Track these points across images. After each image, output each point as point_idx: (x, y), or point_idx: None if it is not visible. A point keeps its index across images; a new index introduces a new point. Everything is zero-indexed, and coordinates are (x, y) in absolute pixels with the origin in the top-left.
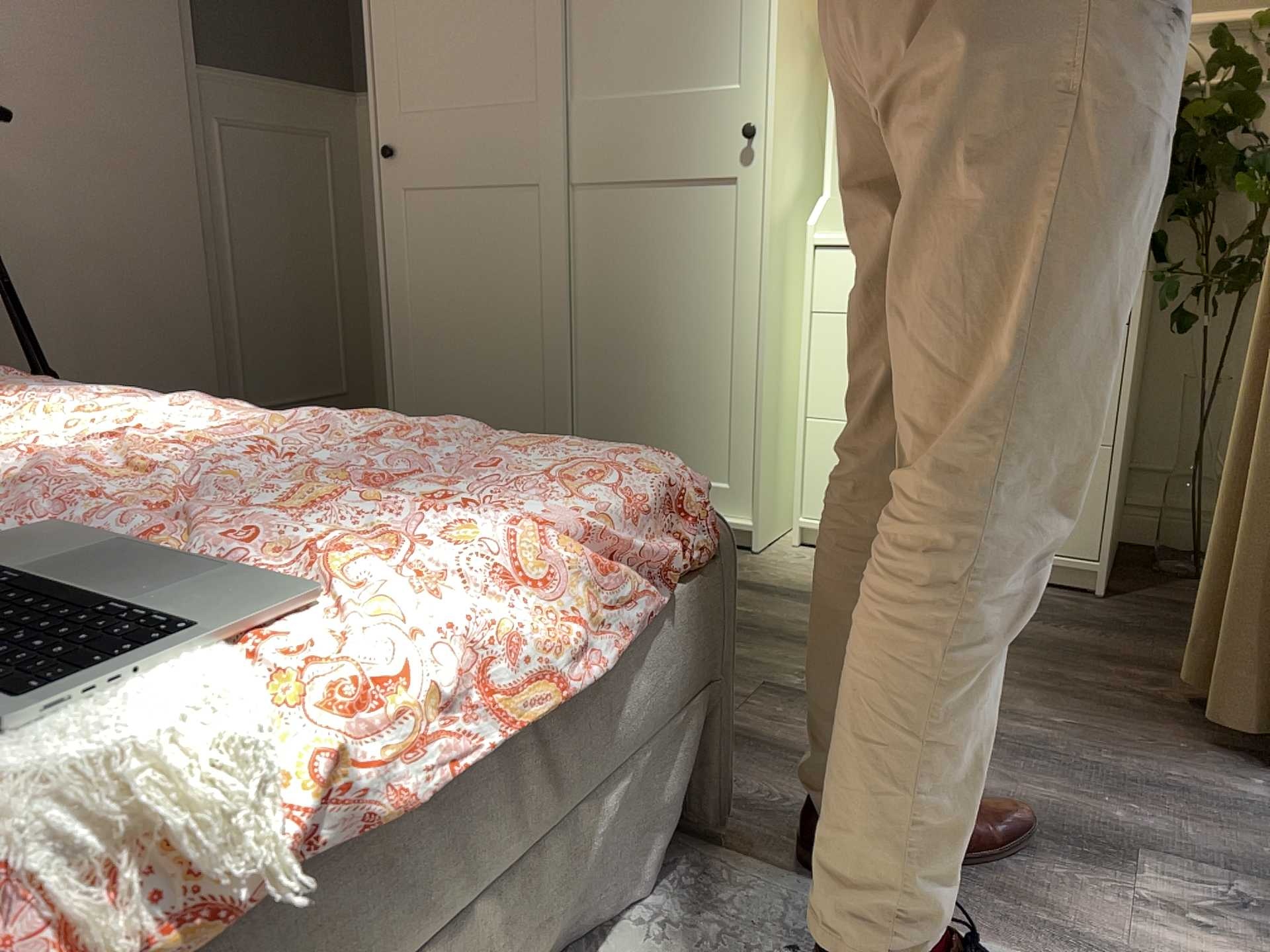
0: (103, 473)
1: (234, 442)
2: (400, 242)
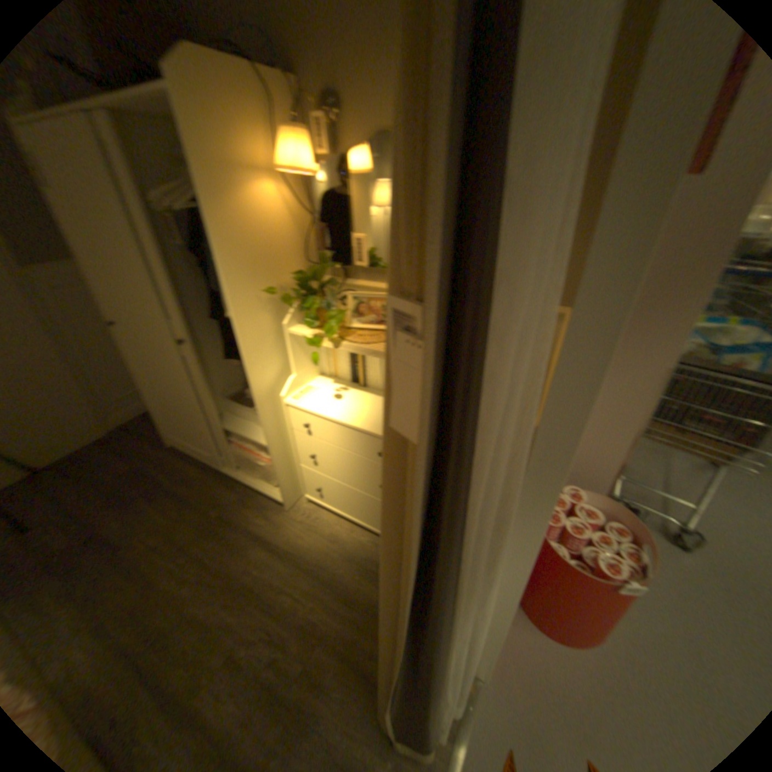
0: None
1: None
2: (128, 361)
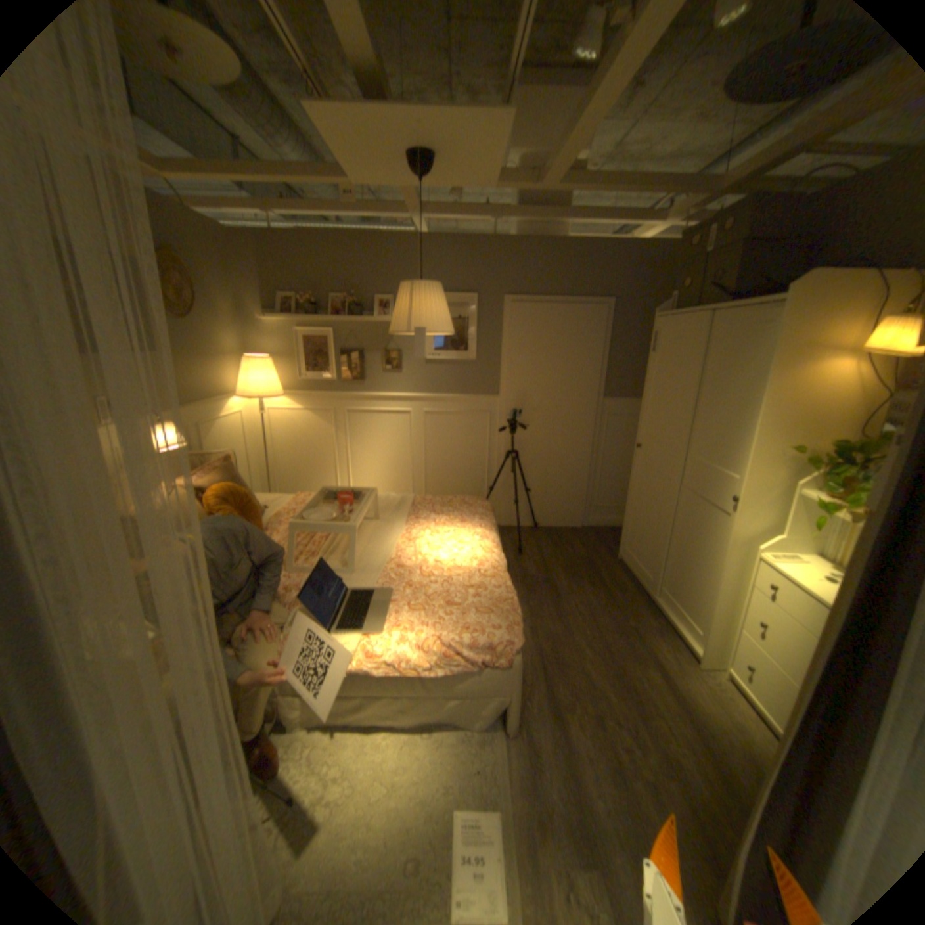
0: (430, 569)
1: (460, 570)
2: (636, 477)
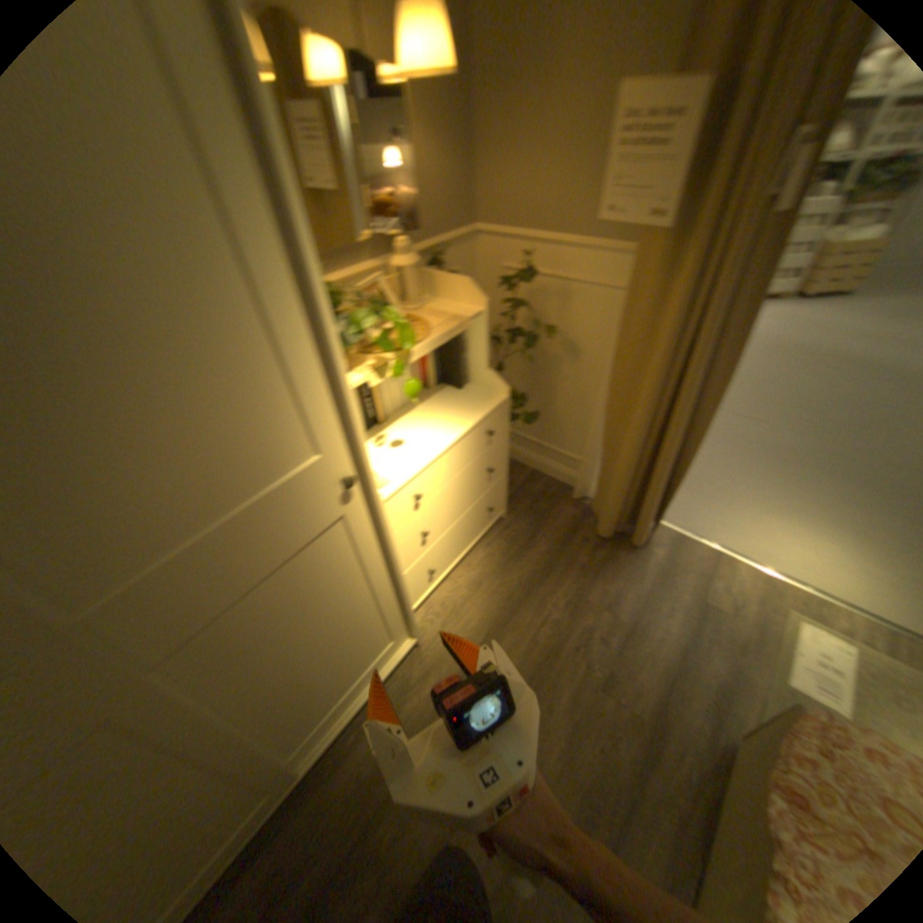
0: None
1: None
2: None
